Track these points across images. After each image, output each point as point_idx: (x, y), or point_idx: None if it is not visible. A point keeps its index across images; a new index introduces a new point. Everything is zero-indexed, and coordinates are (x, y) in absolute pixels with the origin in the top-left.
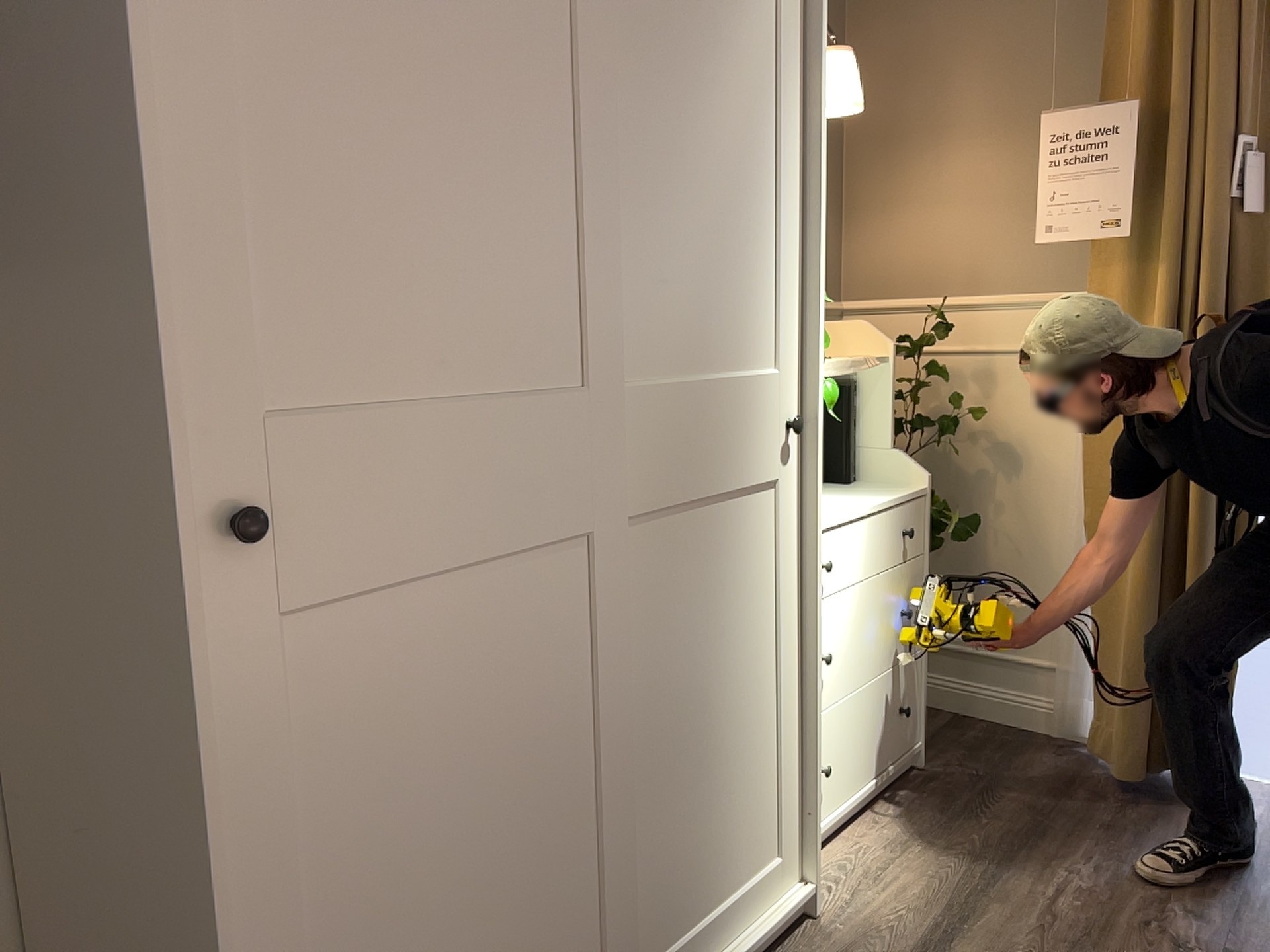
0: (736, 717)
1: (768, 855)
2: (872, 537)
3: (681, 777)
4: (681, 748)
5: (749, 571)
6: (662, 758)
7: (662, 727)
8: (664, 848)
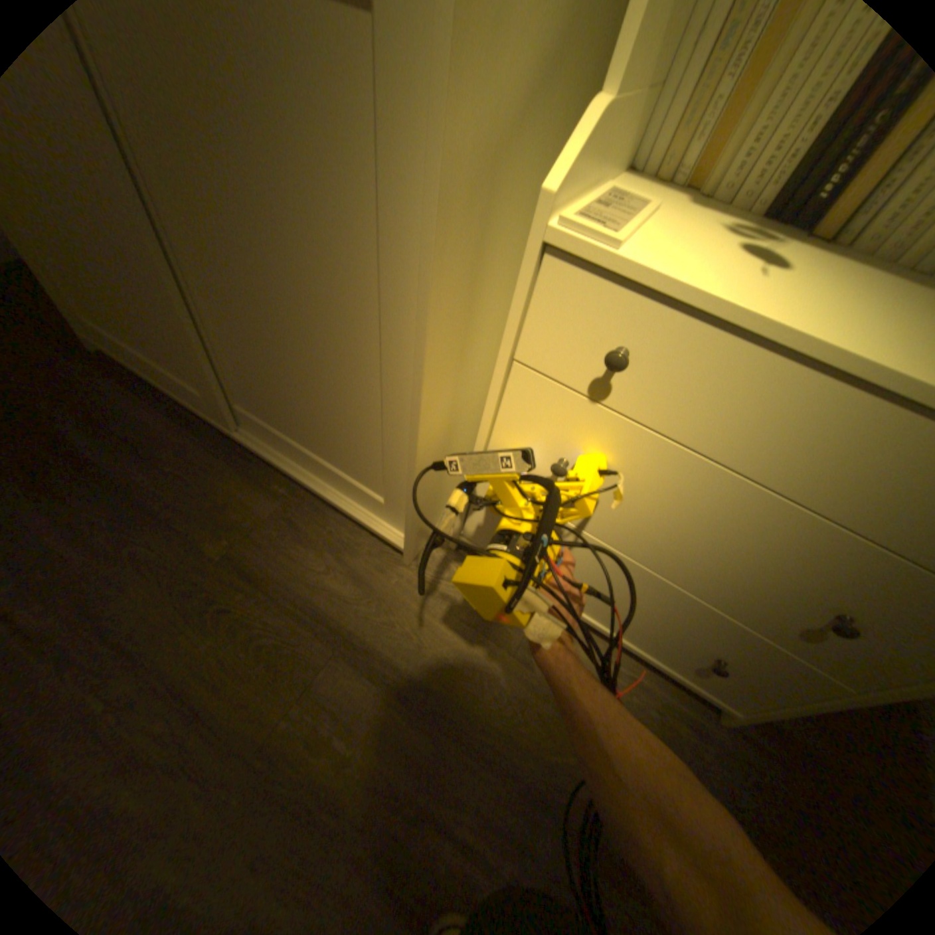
0: (314, 344)
1: (370, 484)
2: (850, 433)
3: (250, 329)
4: (242, 303)
5: (311, 169)
6: (222, 292)
7: (213, 263)
8: (246, 362)
